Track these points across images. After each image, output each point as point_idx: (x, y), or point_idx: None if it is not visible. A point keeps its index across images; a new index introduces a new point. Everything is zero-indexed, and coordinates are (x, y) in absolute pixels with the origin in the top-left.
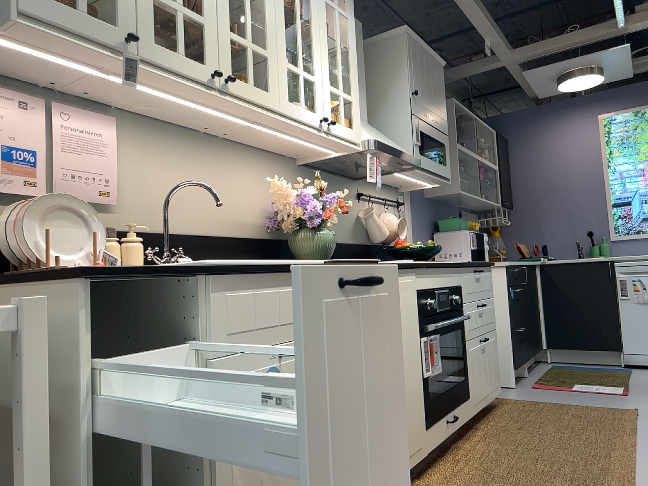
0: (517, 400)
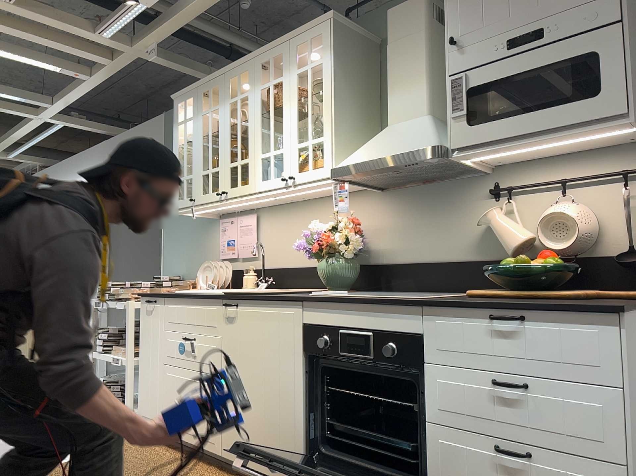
0: None
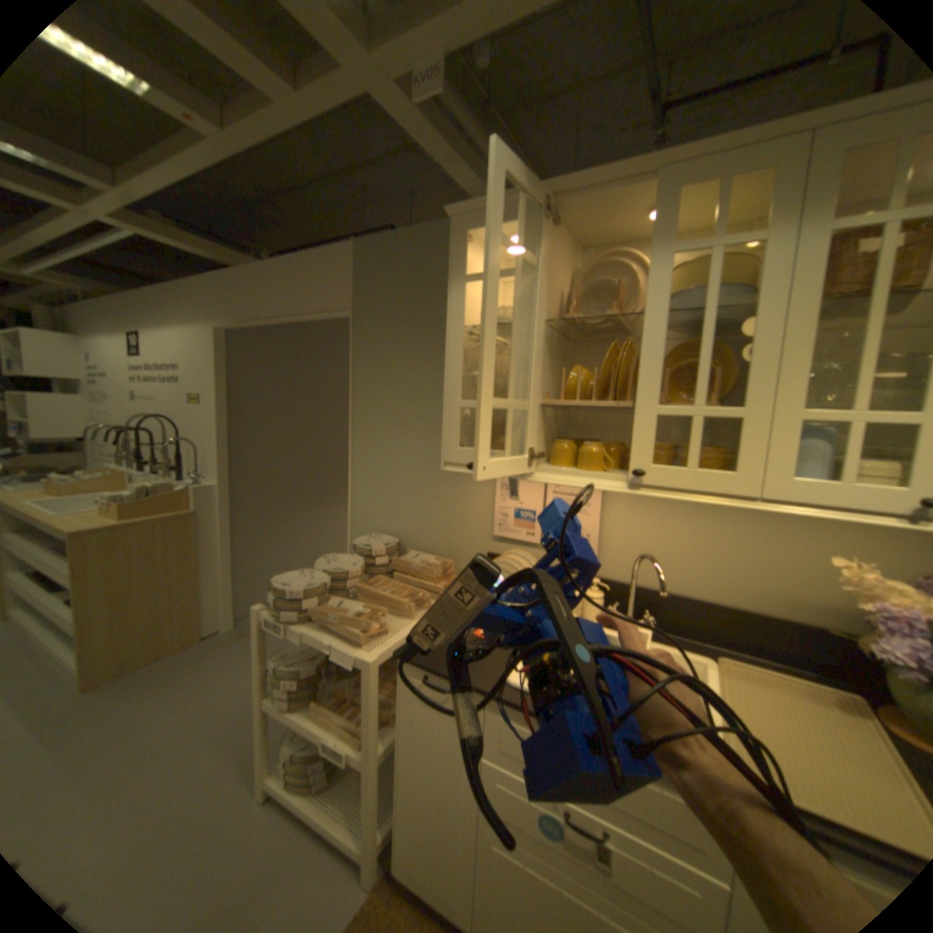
0: None
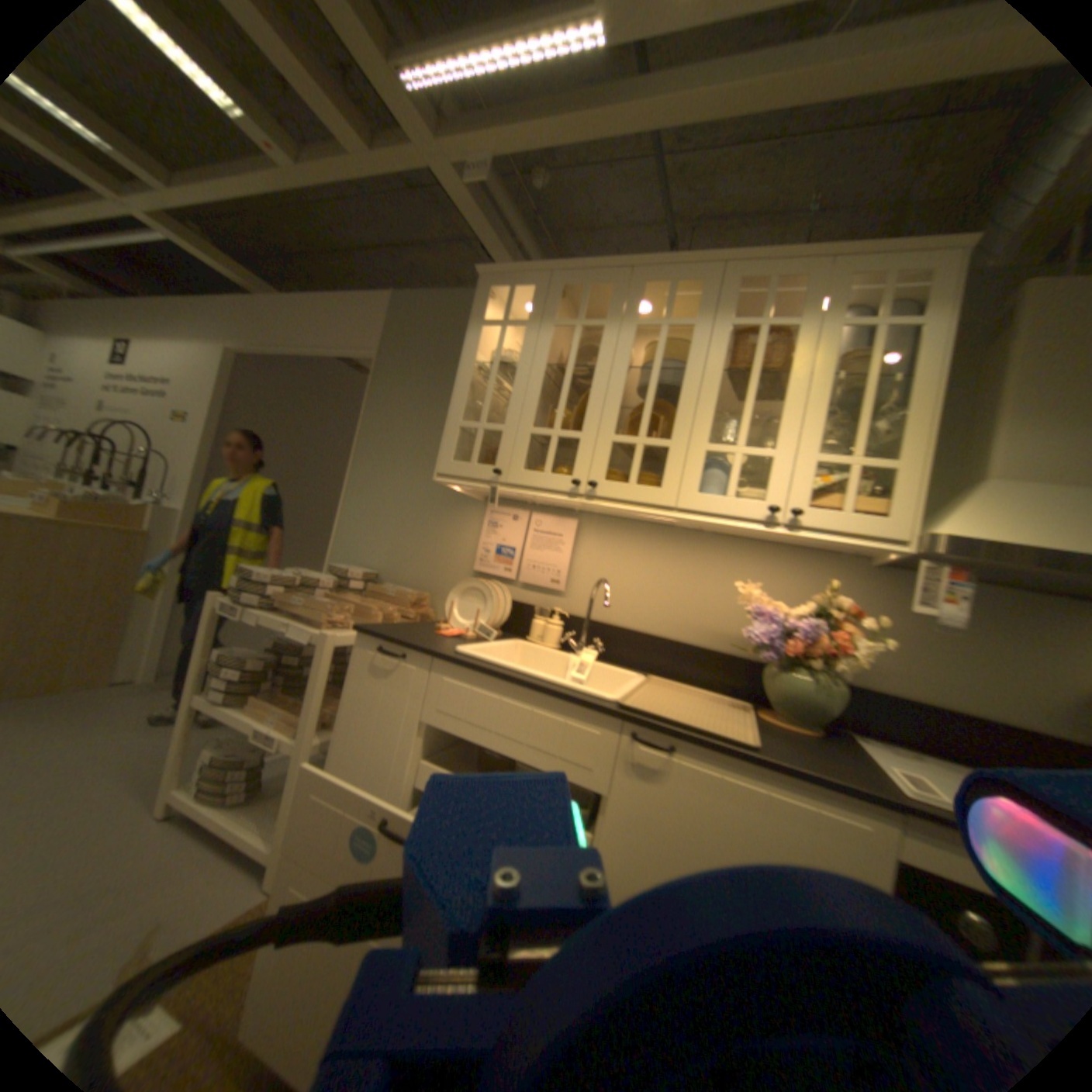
0: None
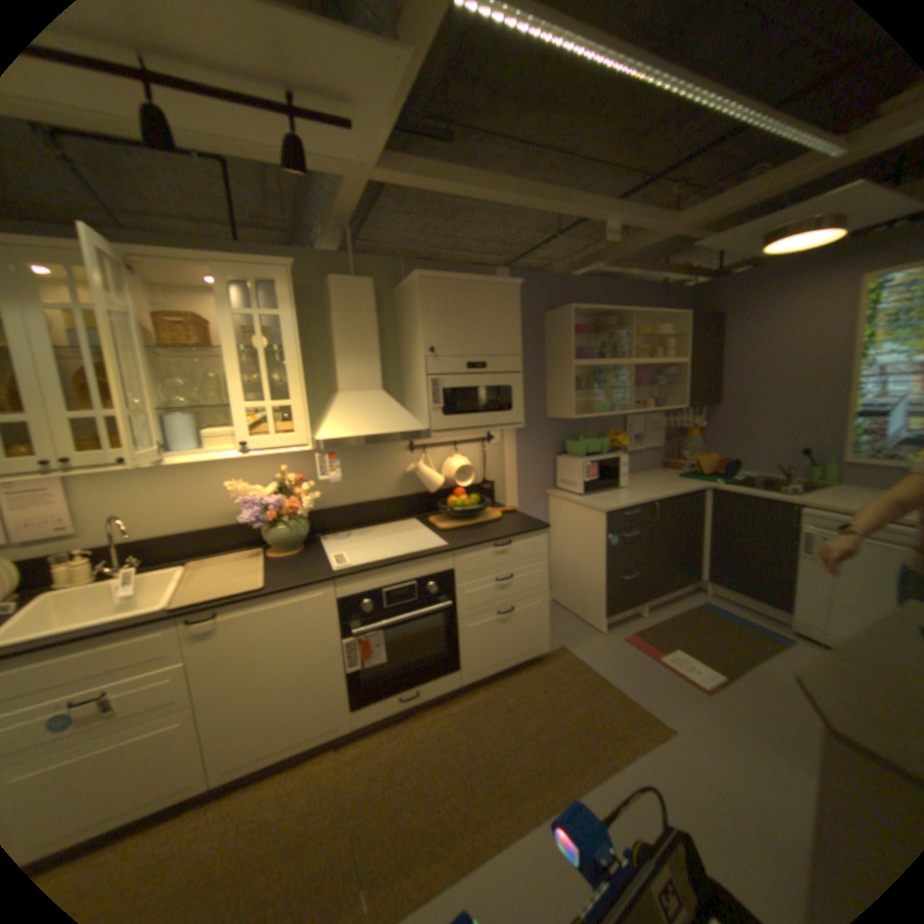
0: (573, 662)
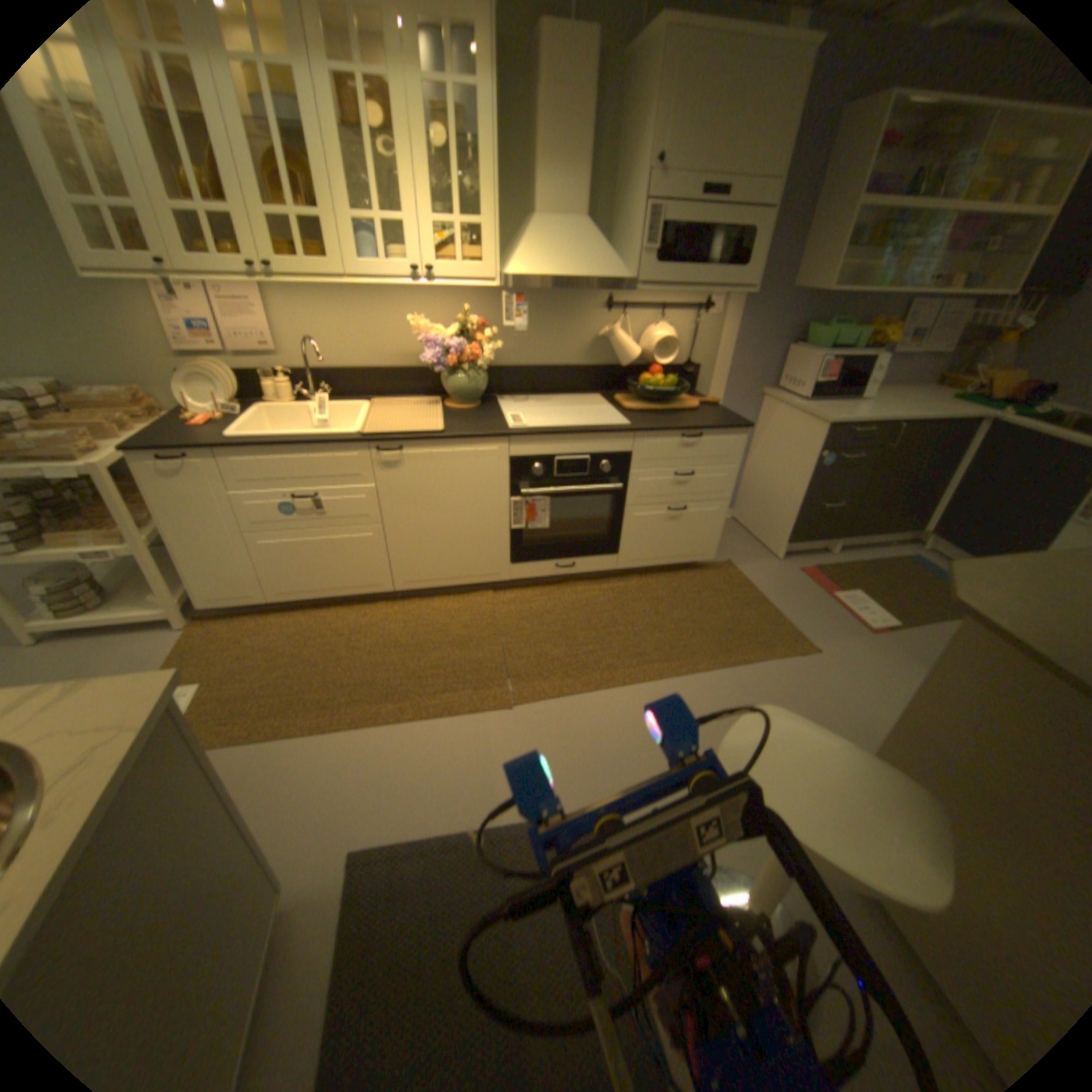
0: (737, 575)
